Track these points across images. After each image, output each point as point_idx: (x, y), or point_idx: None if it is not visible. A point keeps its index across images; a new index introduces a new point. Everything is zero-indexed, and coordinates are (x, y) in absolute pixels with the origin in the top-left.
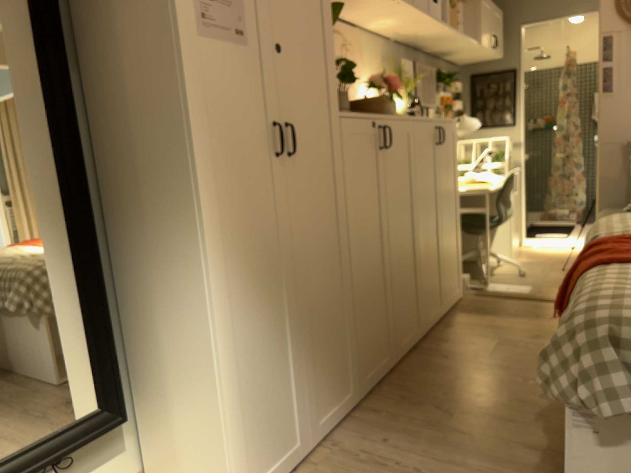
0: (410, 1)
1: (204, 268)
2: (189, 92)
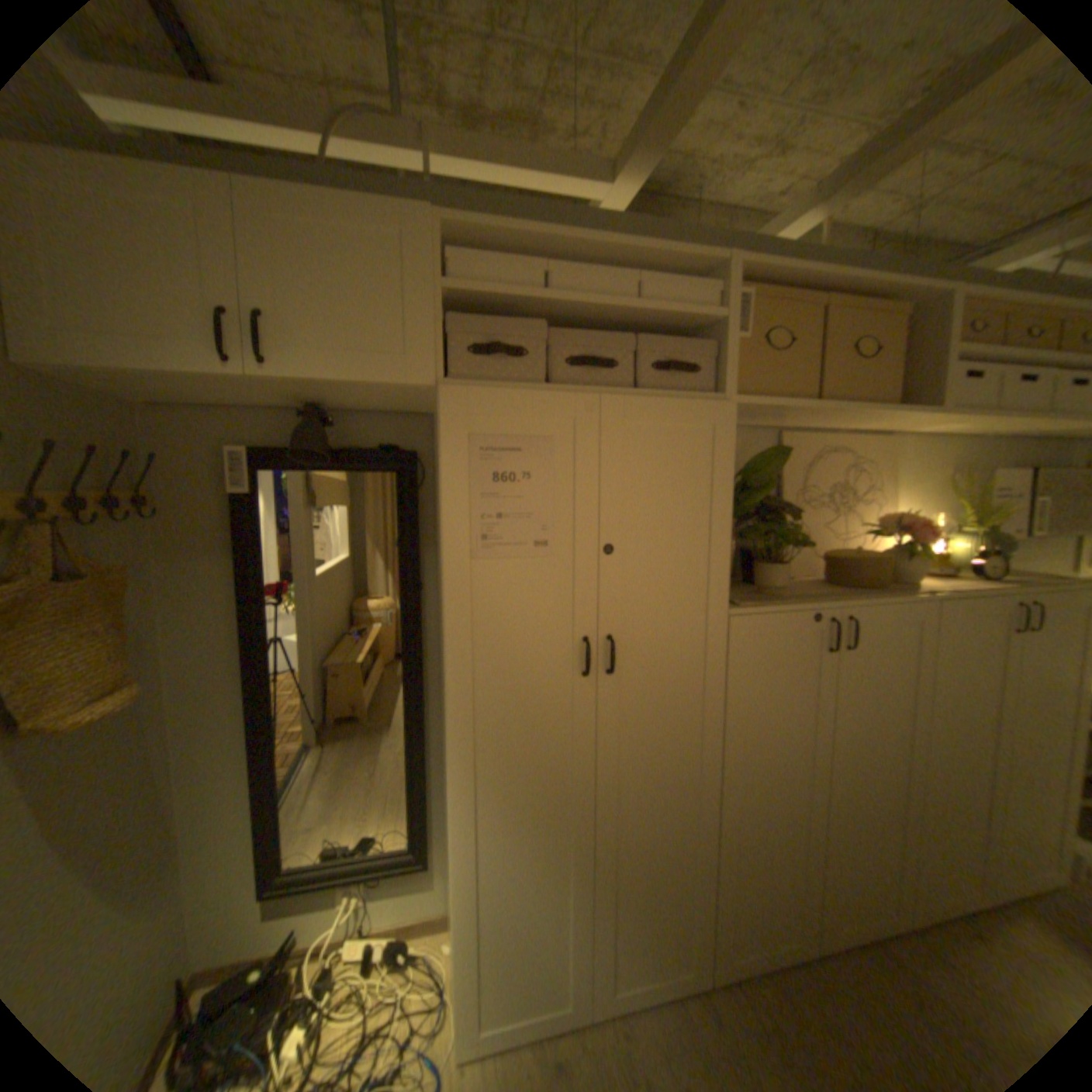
0: (977, 410)
1: (450, 795)
2: (455, 621)
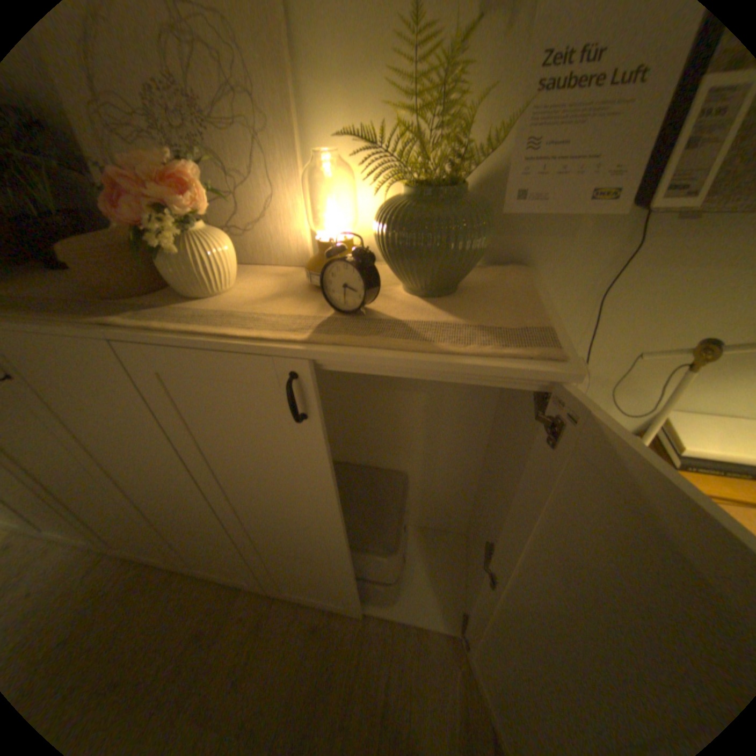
0: None
1: None
2: None
